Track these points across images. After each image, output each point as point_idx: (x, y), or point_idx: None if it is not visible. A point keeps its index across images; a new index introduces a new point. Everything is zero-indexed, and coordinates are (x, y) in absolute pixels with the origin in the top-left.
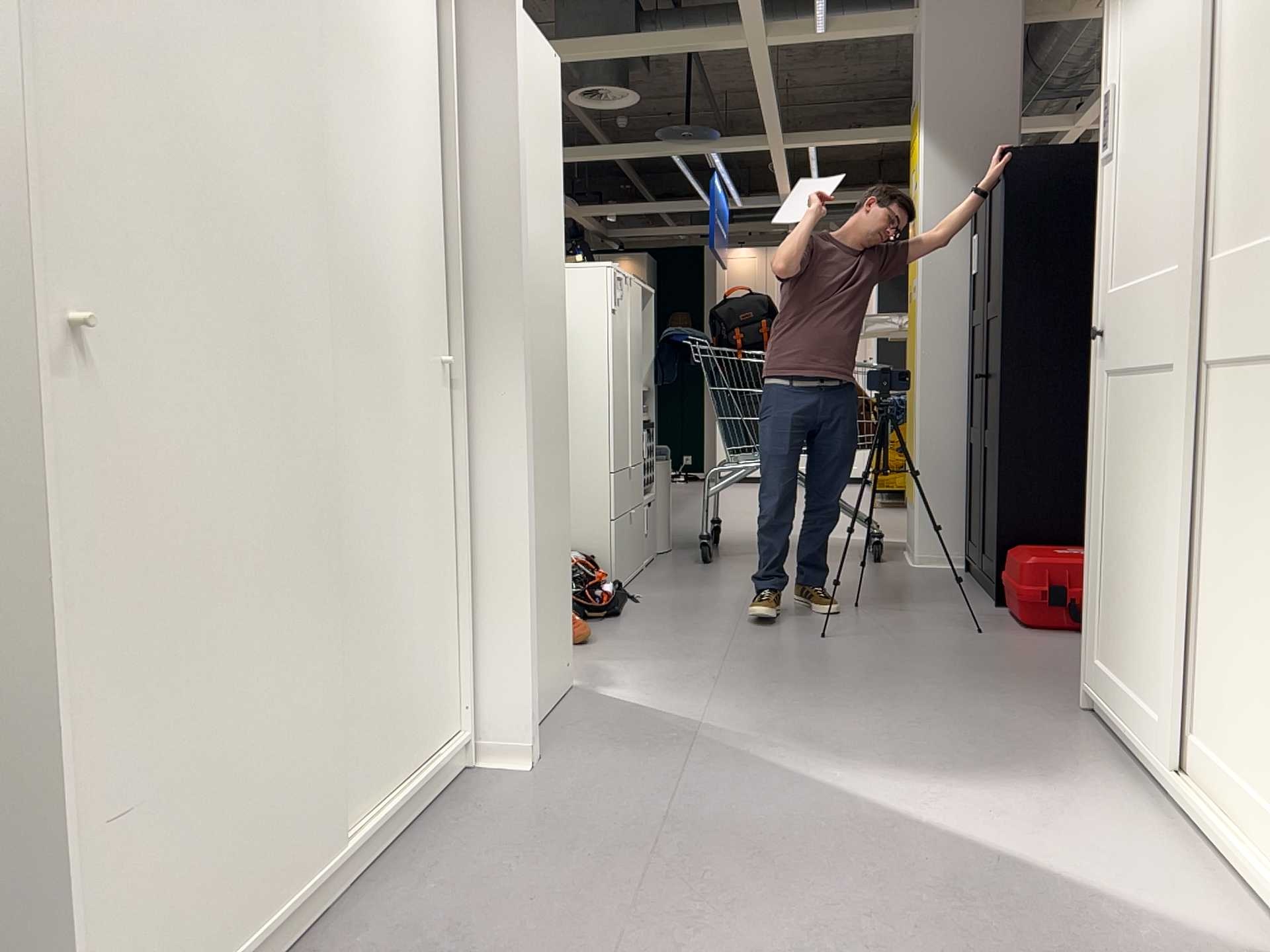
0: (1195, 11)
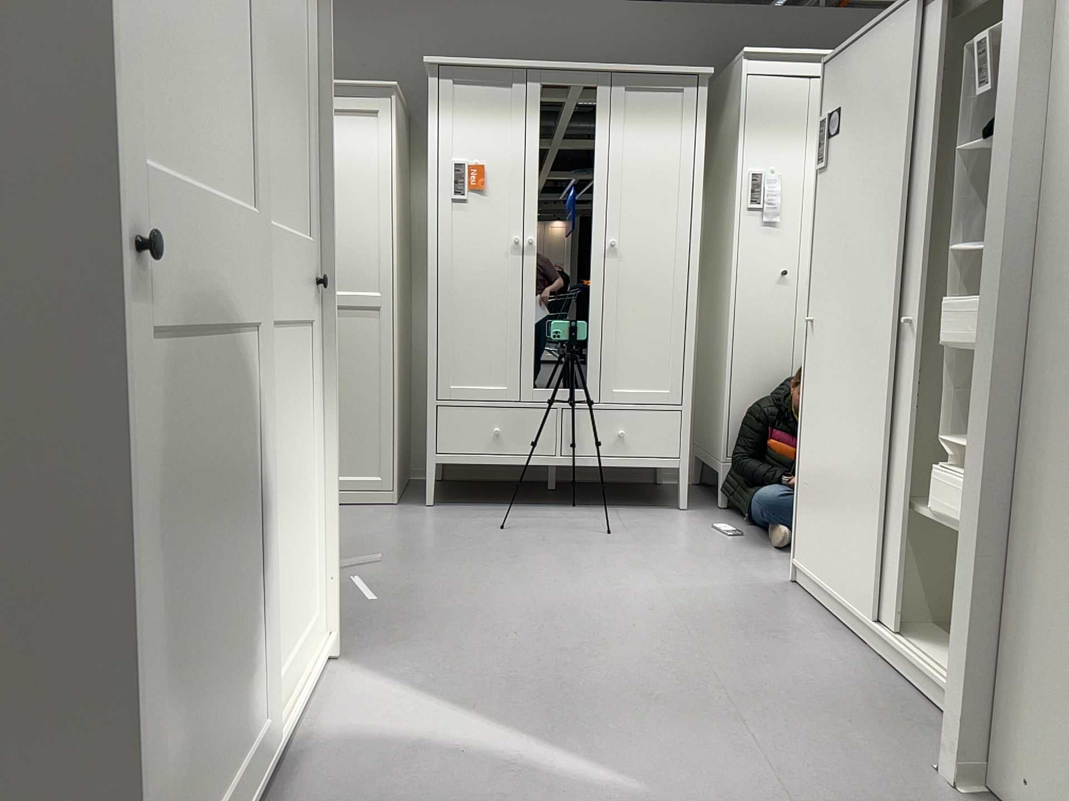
0: None
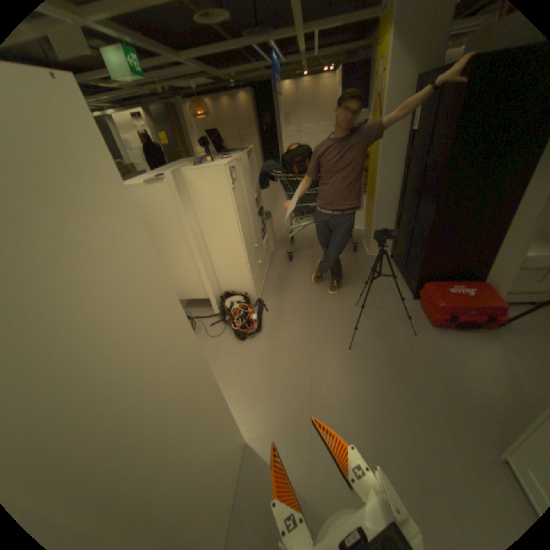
0: None
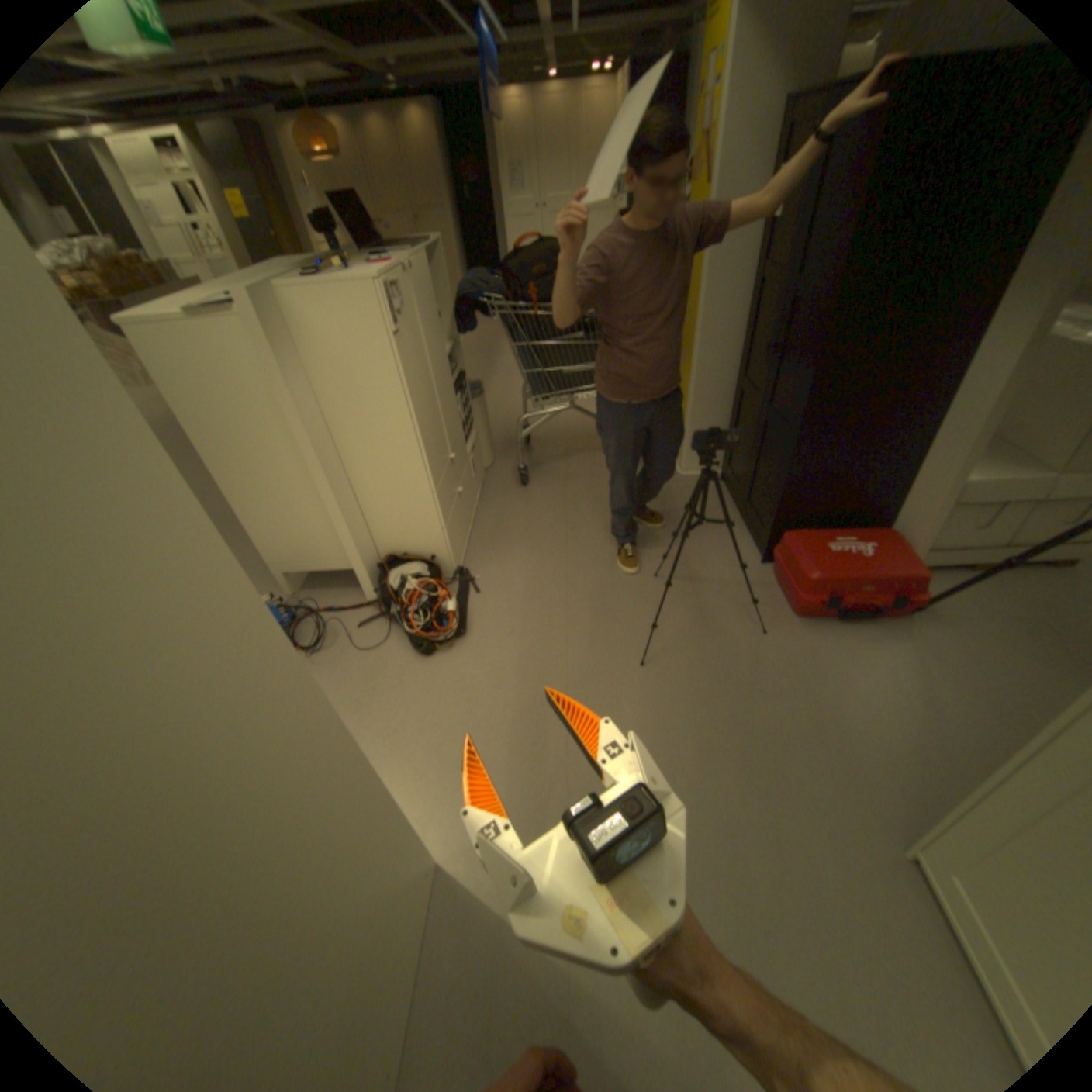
0: None
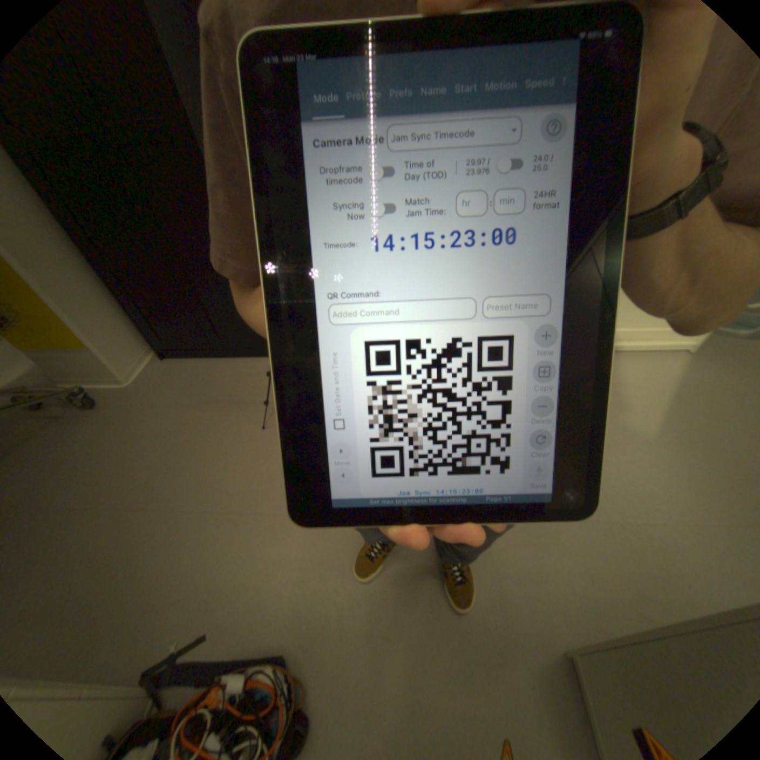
0: None
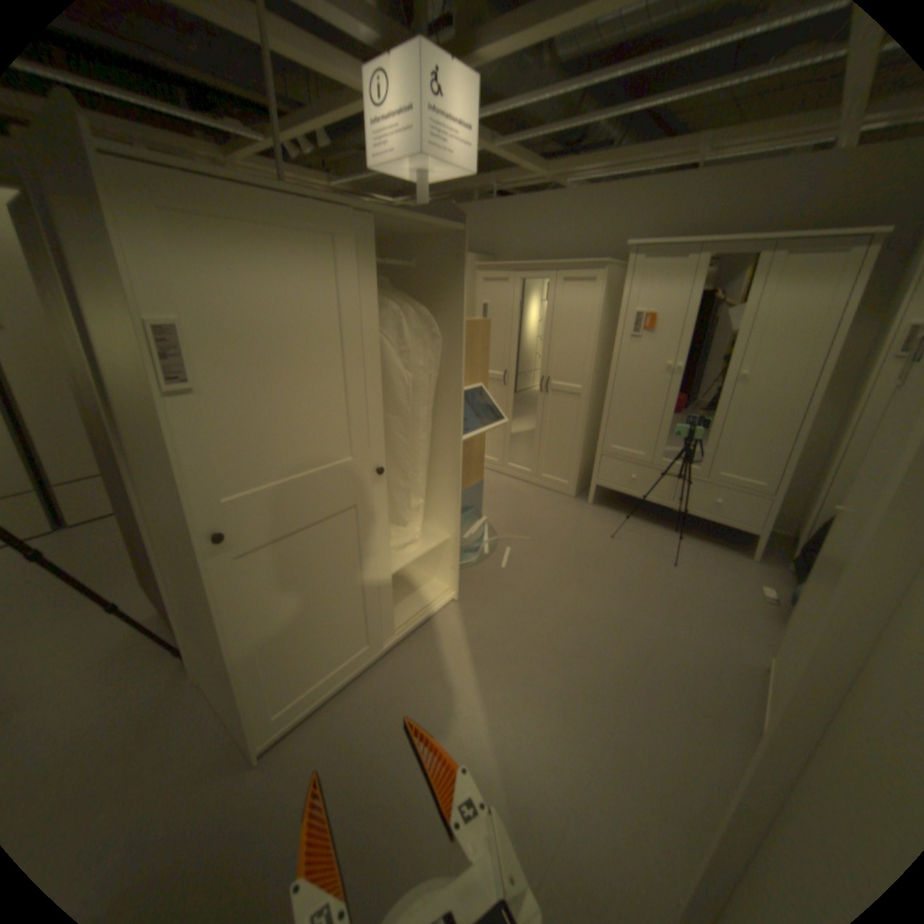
0: (357, 321)
